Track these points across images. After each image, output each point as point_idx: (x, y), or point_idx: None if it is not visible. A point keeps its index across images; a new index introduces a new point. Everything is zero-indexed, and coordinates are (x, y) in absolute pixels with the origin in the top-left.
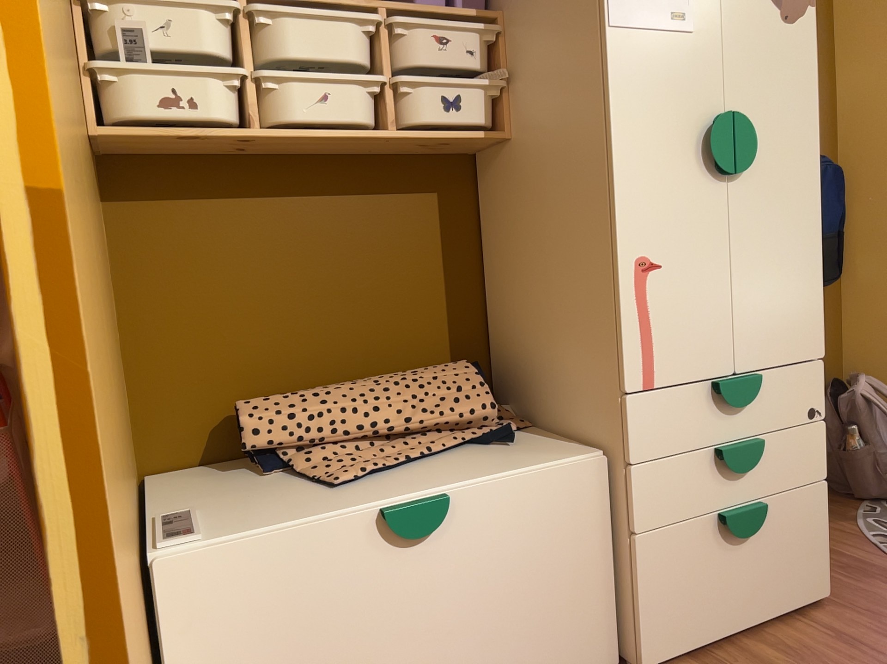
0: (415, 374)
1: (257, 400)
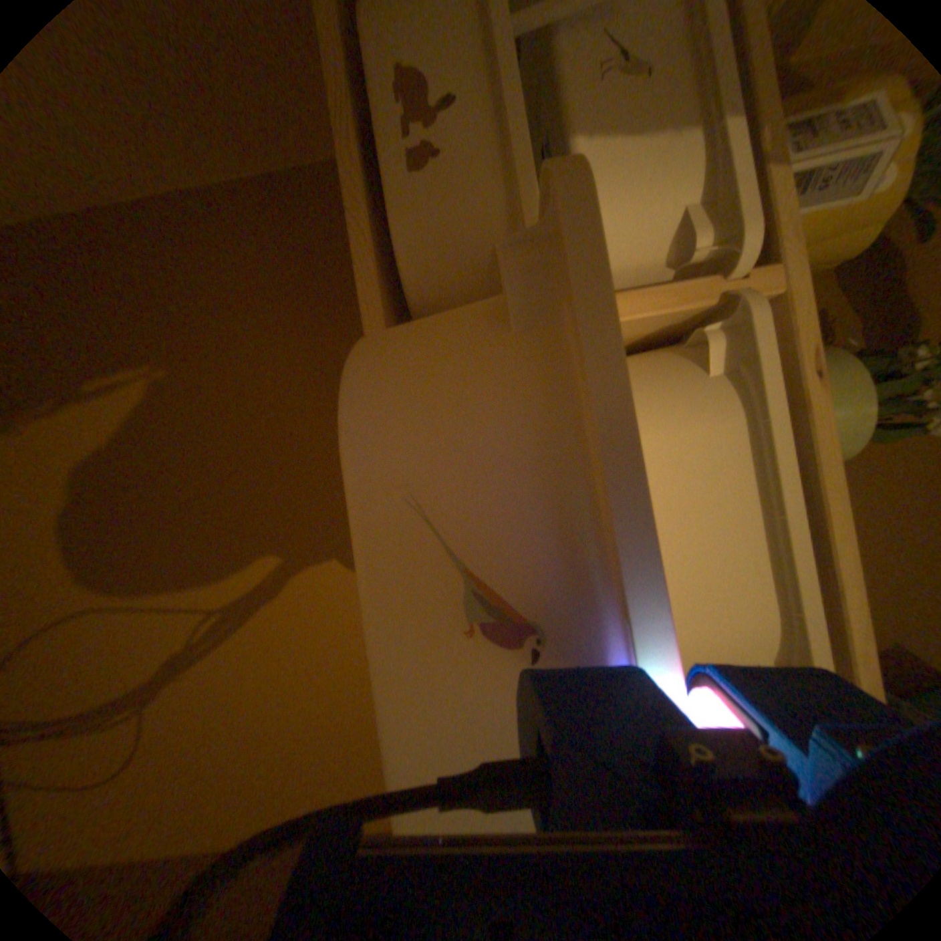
0: None
1: None
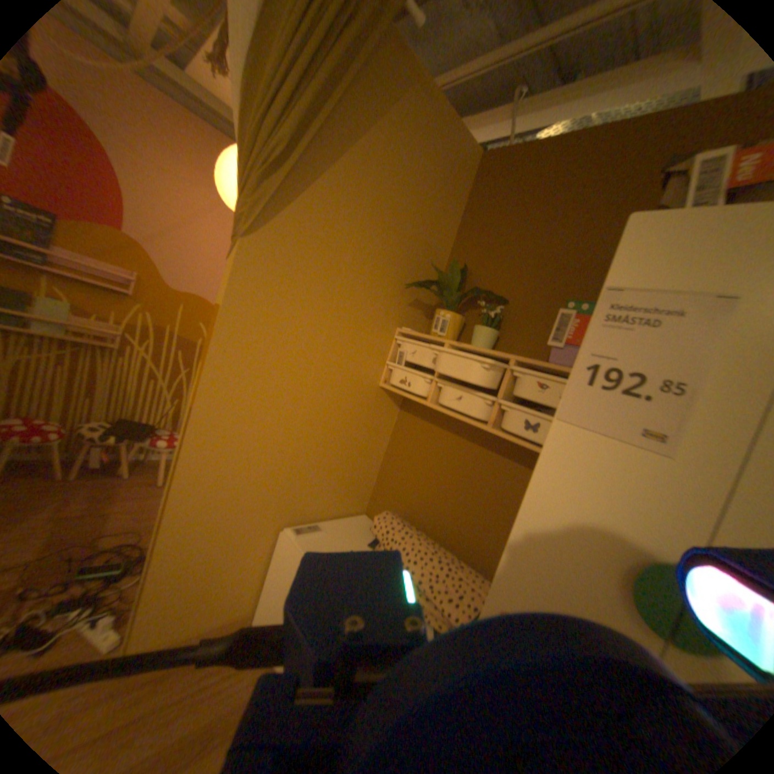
0: (458, 568)
1: (391, 516)
